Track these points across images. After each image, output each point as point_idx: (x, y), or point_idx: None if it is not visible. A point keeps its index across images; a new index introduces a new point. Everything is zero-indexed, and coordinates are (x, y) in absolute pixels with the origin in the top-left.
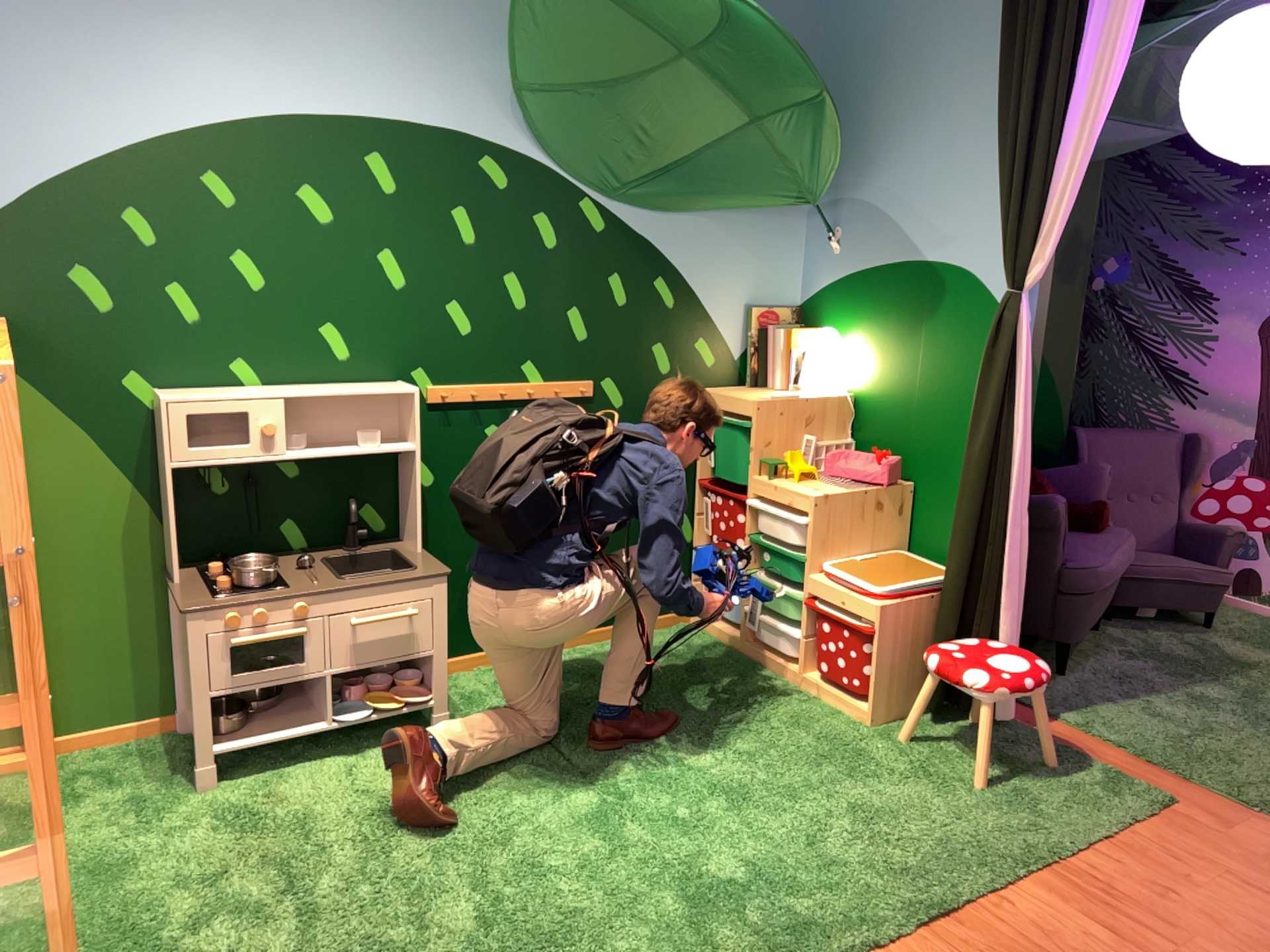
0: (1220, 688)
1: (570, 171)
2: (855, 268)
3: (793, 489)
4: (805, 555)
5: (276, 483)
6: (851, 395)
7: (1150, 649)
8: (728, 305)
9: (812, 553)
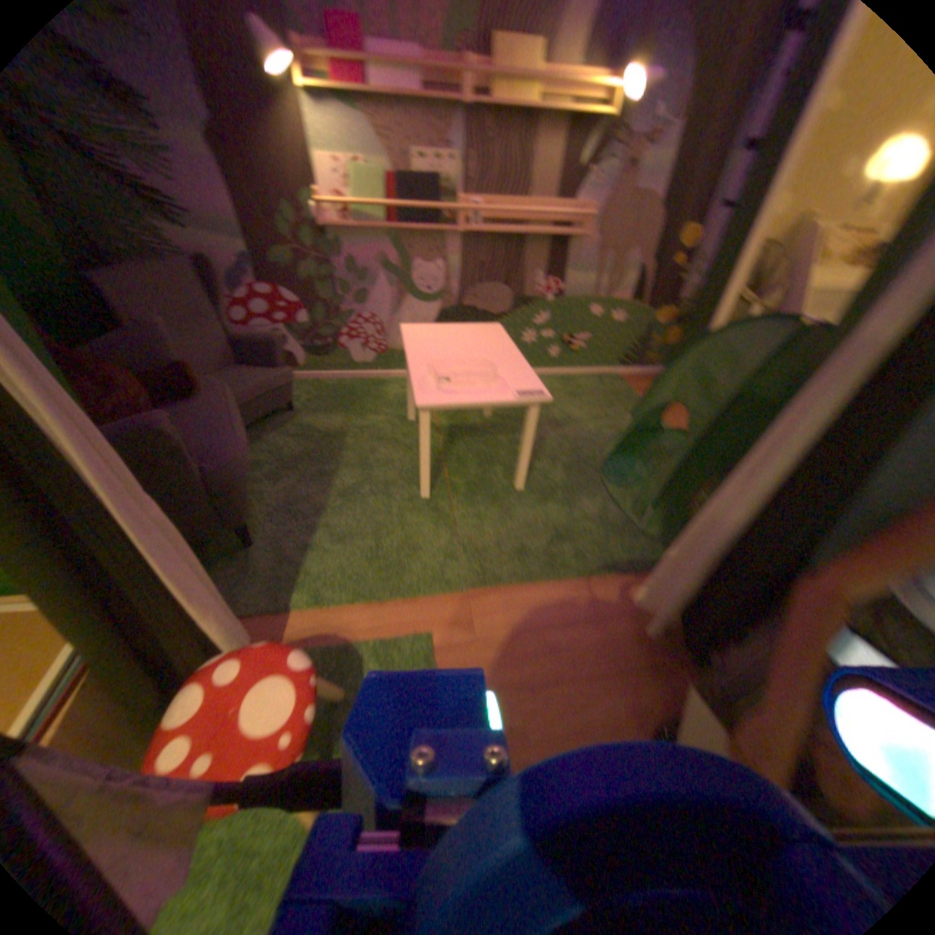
0: (354, 468)
1: None
2: None
3: None
4: None
5: None
6: None
7: (286, 456)
8: None
9: None
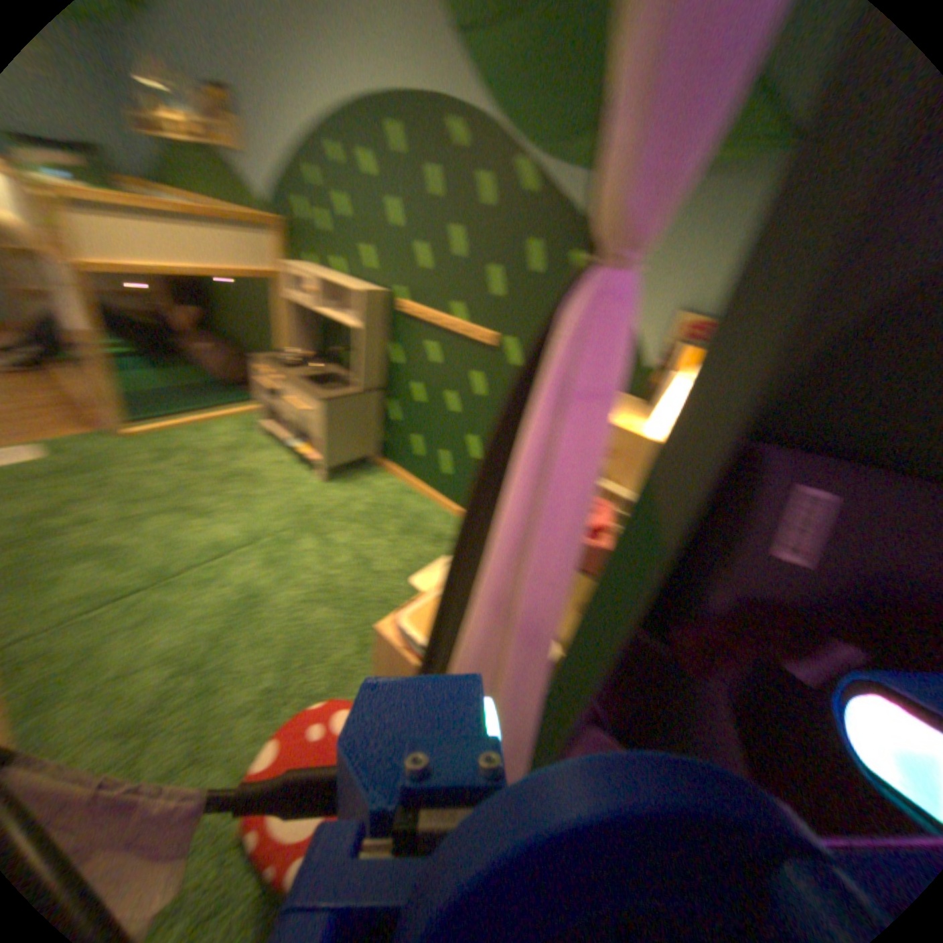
0: None
1: (506, 113)
2: None
3: None
4: None
5: (339, 327)
6: None
7: None
8: (658, 297)
9: None
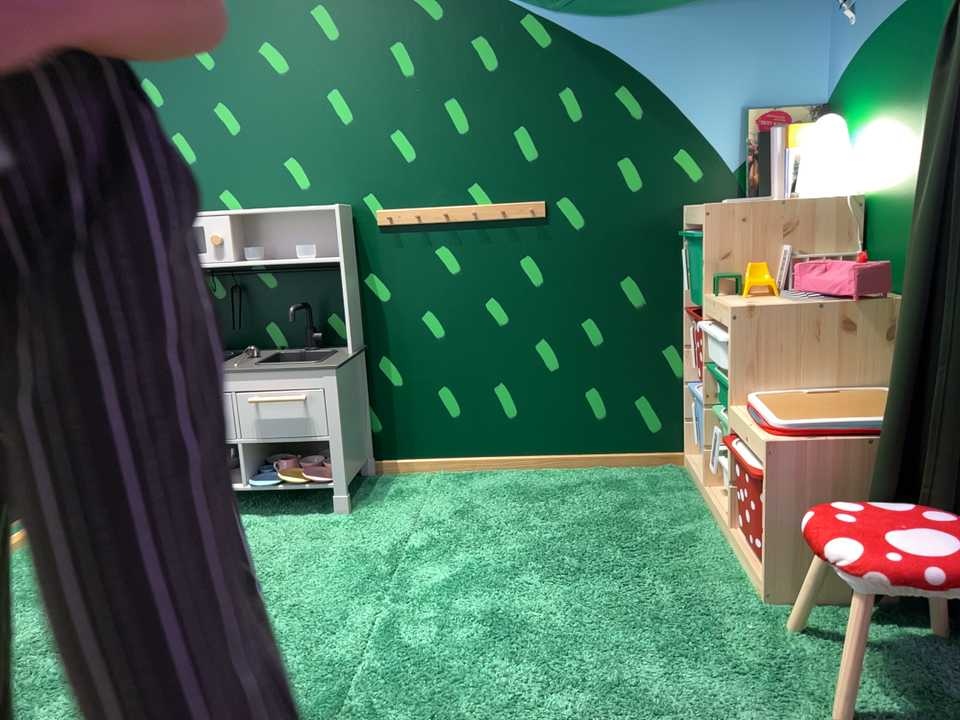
0: None
1: None
2: (870, 26)
3: (729, 303)
4: (731, 382)
5: (254, 291)
6: (868, 194)
7: None
8: (718, 107)
9: (740, 382)
